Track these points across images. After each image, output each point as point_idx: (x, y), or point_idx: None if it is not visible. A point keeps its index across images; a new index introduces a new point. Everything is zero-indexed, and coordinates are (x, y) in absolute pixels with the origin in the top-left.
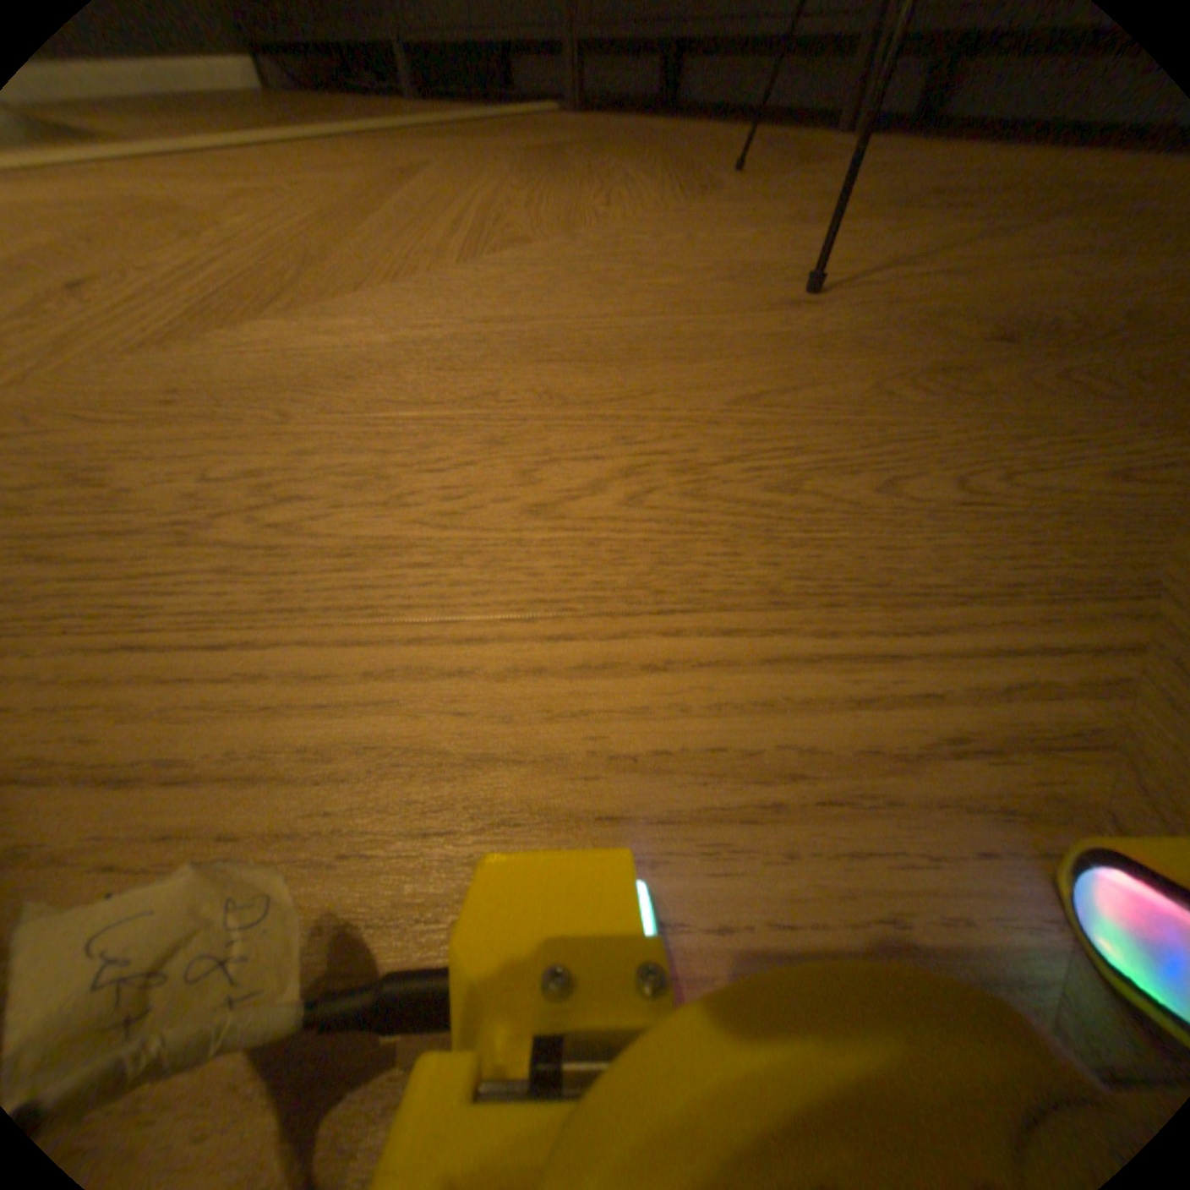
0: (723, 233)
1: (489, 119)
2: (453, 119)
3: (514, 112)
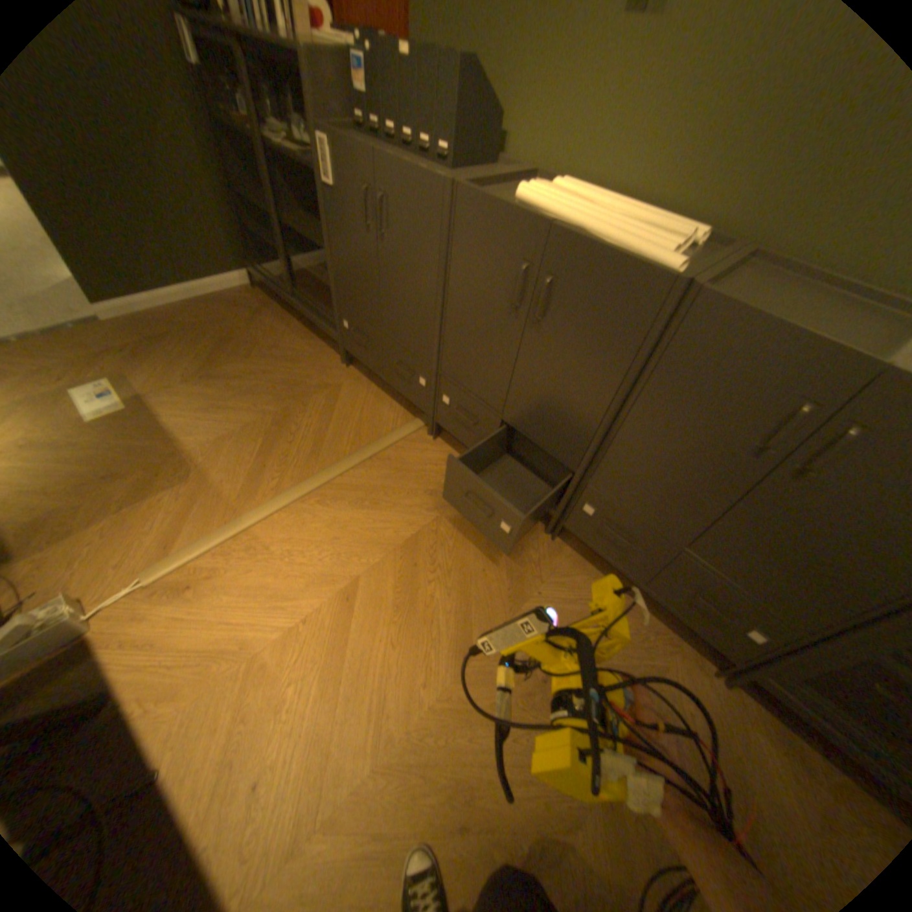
0: (457, 732)
1: (386, 452)
2: (368, 458)
3: (400, 439)
